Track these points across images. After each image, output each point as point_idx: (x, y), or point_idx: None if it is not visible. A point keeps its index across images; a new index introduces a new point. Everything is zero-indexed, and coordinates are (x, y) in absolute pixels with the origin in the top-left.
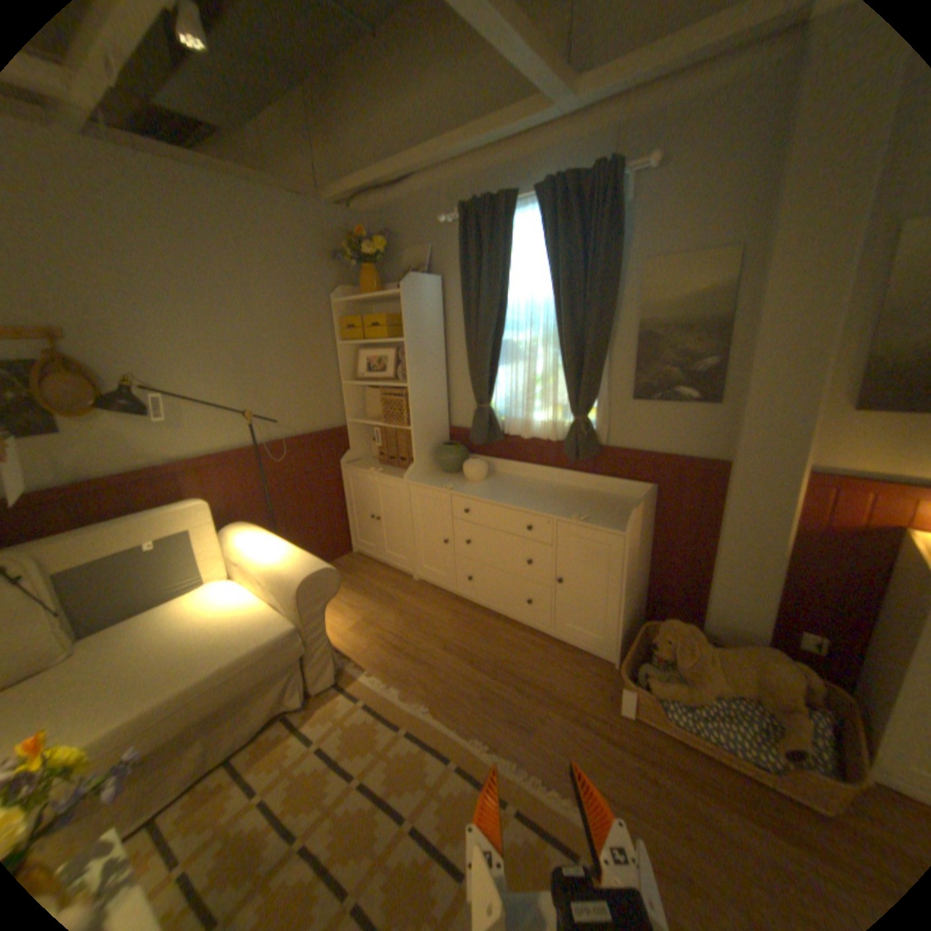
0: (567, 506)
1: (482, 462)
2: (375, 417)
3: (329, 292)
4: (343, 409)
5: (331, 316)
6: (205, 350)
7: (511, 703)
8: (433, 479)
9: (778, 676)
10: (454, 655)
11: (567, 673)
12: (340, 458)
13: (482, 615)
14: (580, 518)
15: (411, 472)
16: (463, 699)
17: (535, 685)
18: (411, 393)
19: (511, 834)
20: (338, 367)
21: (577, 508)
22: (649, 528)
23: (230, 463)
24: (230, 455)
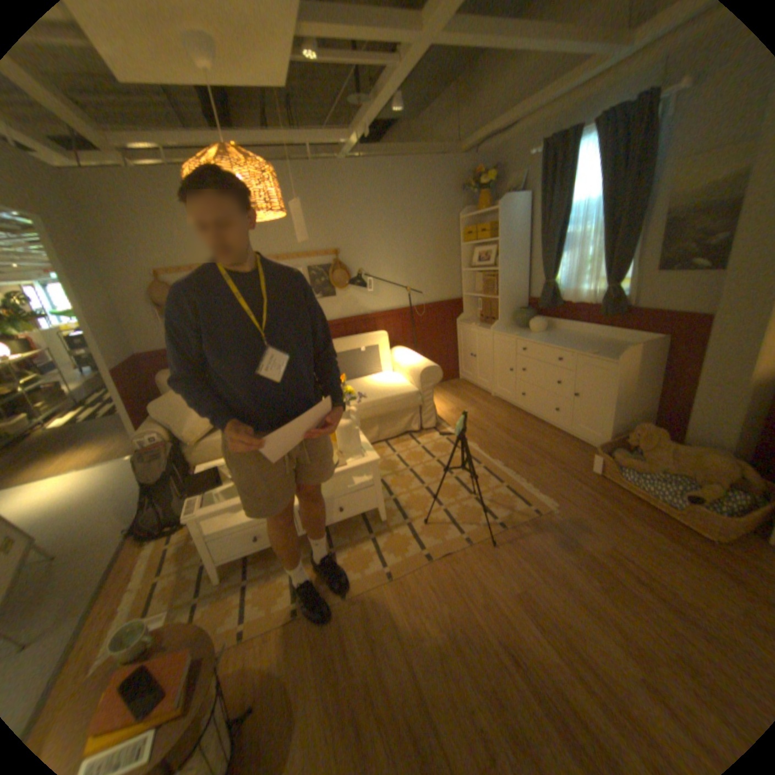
0: (589, 348)
1: (542, 320)
2: (479, 292)
3: (458, 213)
4: (460, 287)
5: (458, 228)
6: (390, 256)
7: (525, 454)
8: (508, 331)
9: (711, 463)
10: (501, 431)
11: (569, 451)
12: (456, 318)
13: (527, 418)
14: (592, 353)
15: (495, 326)
16: (498, 447)
17: (544, 451)
18: (499, 275)
19: (501, 491)
20: (459, 261)
21: (595, 349)
22: (655, 368)
23: (397, 316)
24: (397, 312)
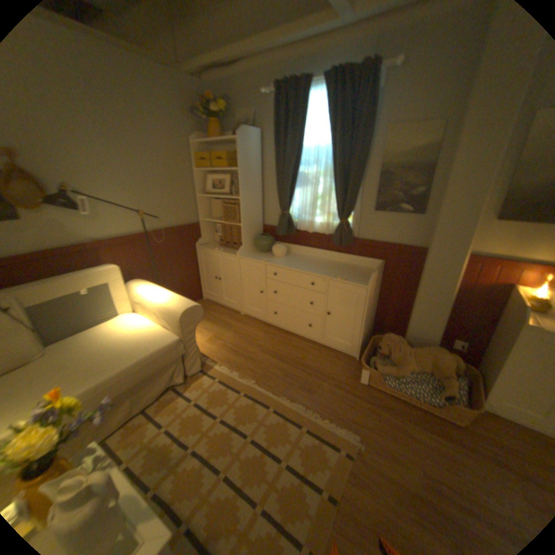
0: (334, 272)
1: (284, 246)
2: (218, 217)
3: (189, 136)
4: (197, 212)
5: (190, 152)
6: (112, 170)
7: (301, 378)
8: (254, 256)
9: (443, 361)
10: (268, 354)
11: (331, 363)
12: (196, 242)
13: (282, 333)
14: (342, 278)
15: (241, 251)
16: (274, 377)
17: (314, 369)
18: (242, 203)
19: (305, 441)
20: (194, 185)
21: (340, 273)
22: (378, 285)
23: (130, 243)
24: (130, 238)
